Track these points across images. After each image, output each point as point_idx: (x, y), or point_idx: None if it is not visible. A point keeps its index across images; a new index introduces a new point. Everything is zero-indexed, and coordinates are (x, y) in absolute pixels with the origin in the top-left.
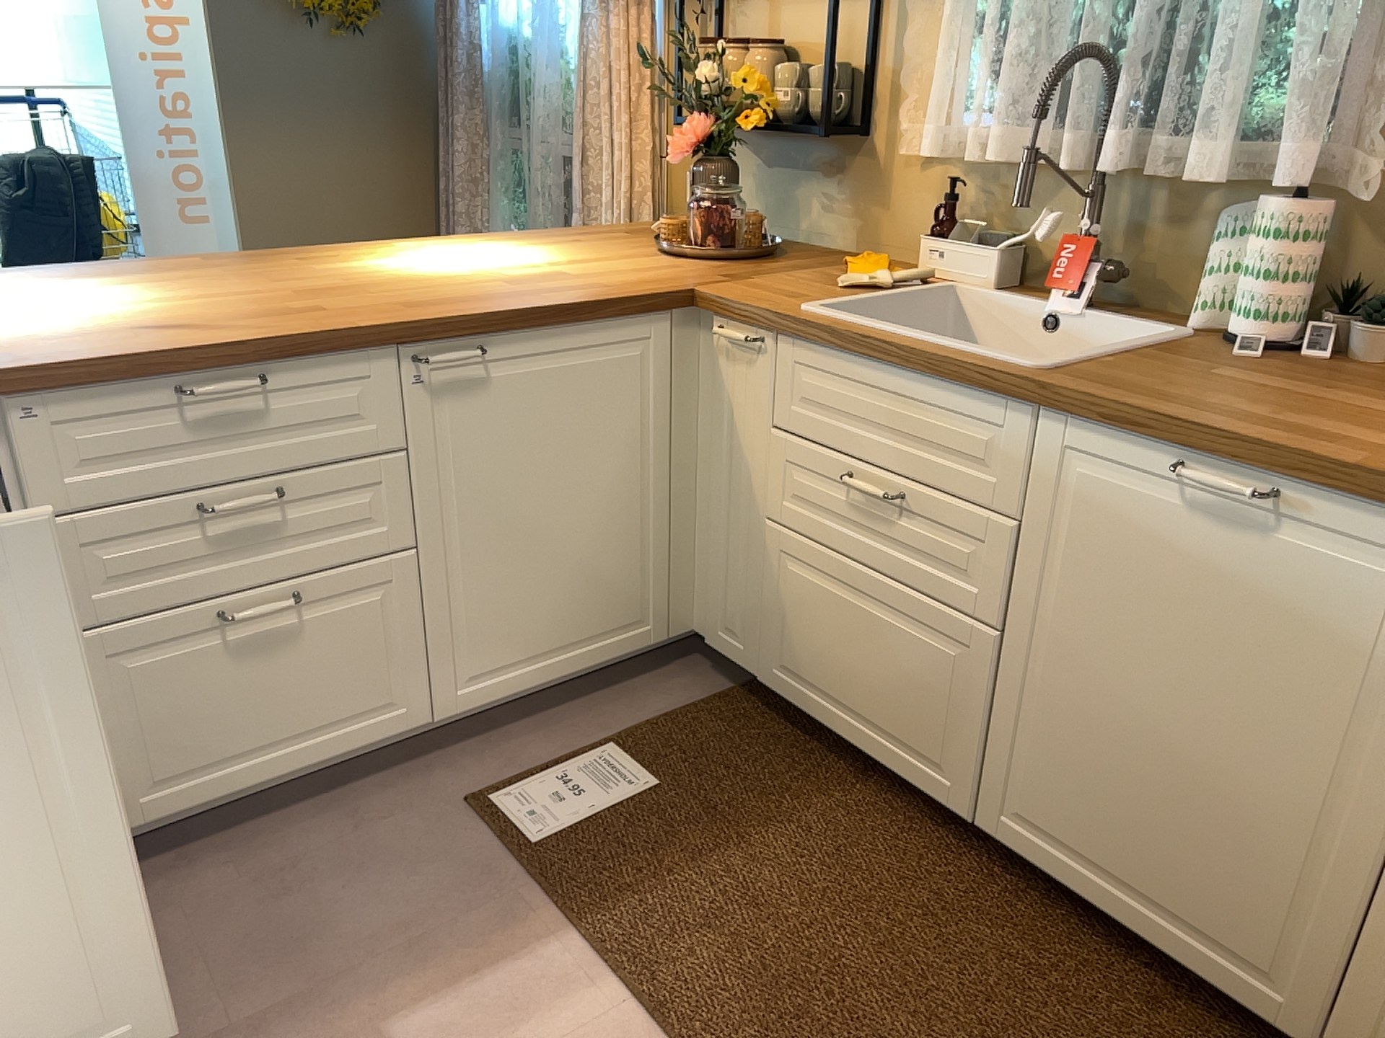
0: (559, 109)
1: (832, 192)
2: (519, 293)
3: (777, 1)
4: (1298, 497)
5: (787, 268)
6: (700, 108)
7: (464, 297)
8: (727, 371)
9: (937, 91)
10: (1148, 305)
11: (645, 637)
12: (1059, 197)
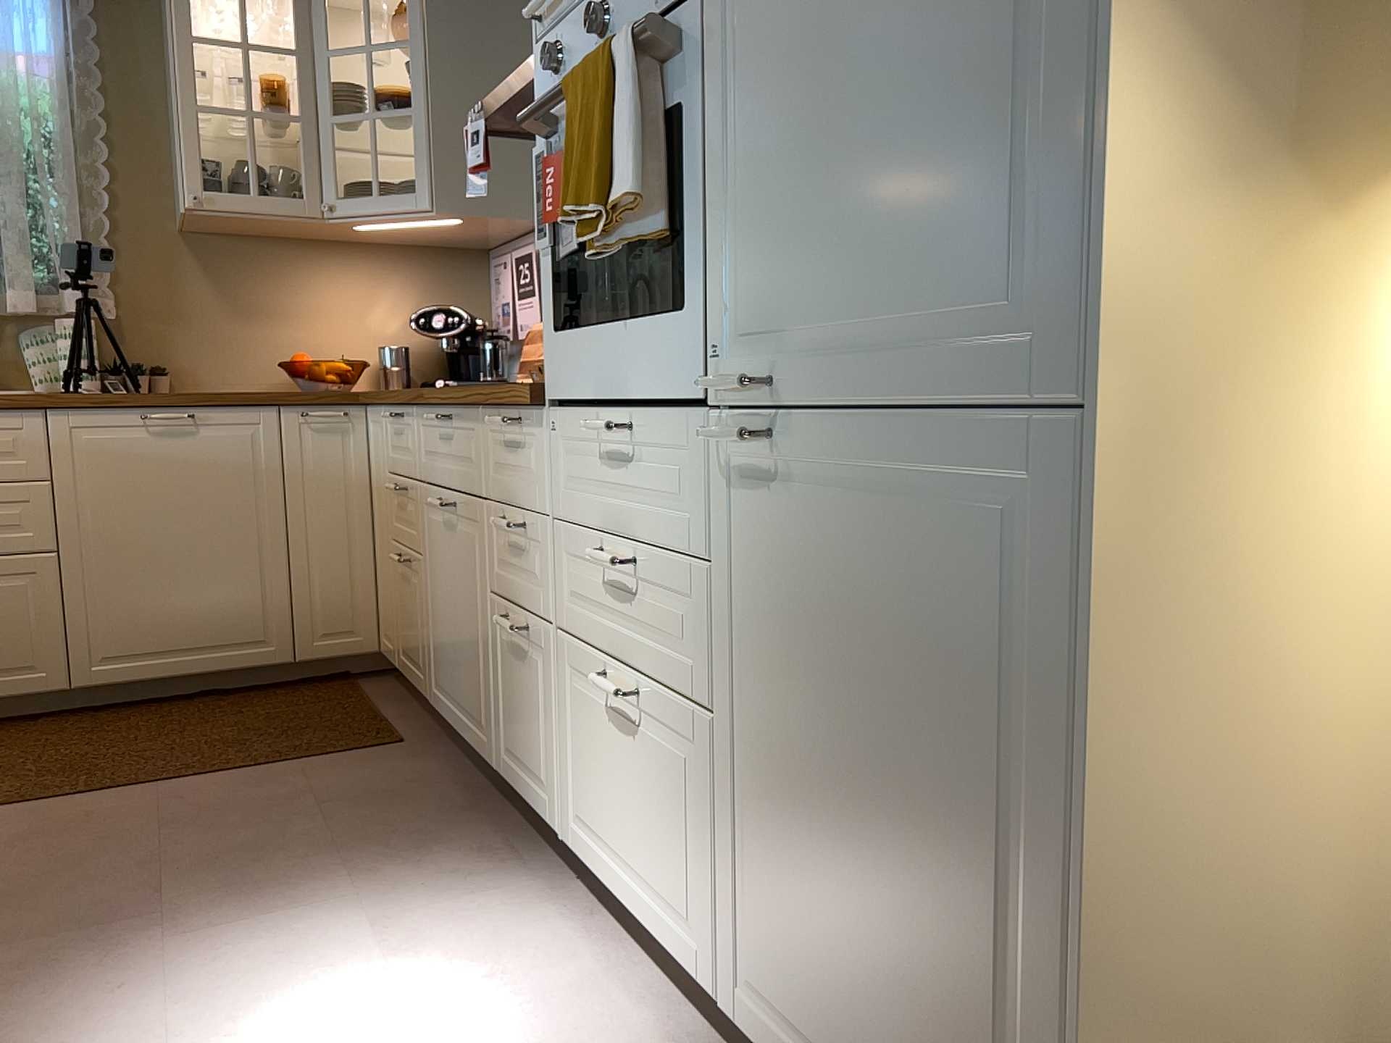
0: None
1: None
2: None
3: None
4: (202, 414)
5: None
6: None
7: None
8: None
9: None
10: None
11: None
12: None
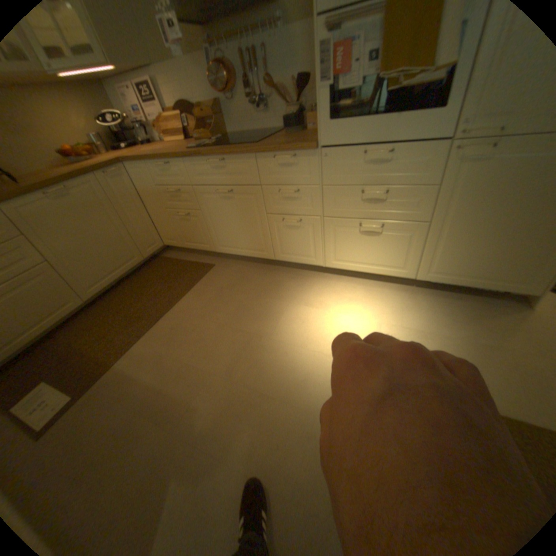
0: None
1: None
2: None
3: None
4: (66, 184)
5: None
6: None
7: None
8: None
9: None
10: None
11: None
12: None
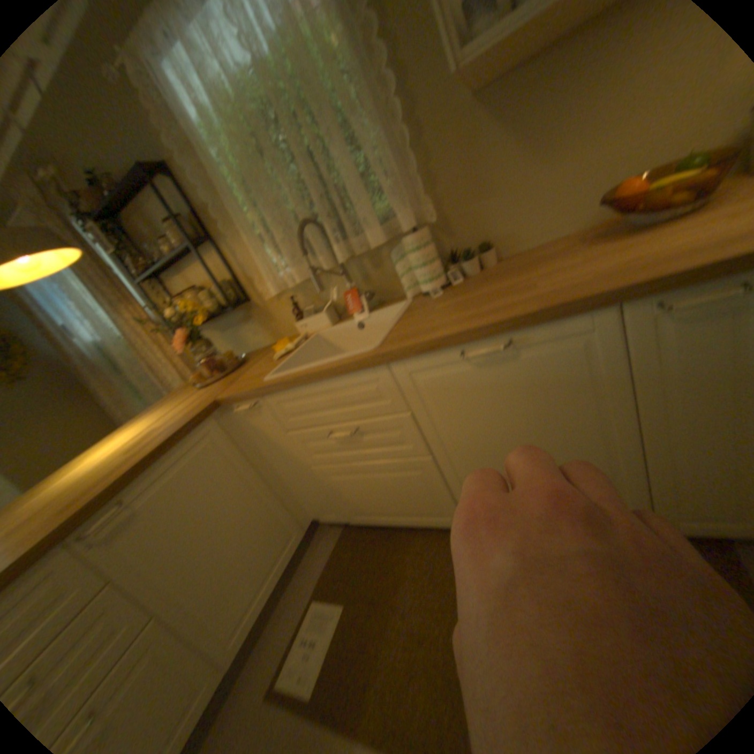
0: (130, 360)
1: (252, 328)
2: (128, 462)
3: (181, 274)
4: (519, 339)
5: (252, 367)
6: (176, 328)
7: (96, 485)
8: (253, 424)
9: (262, 271)
10: (388, 301)
11: (295, 543)
12: (332, 283)
